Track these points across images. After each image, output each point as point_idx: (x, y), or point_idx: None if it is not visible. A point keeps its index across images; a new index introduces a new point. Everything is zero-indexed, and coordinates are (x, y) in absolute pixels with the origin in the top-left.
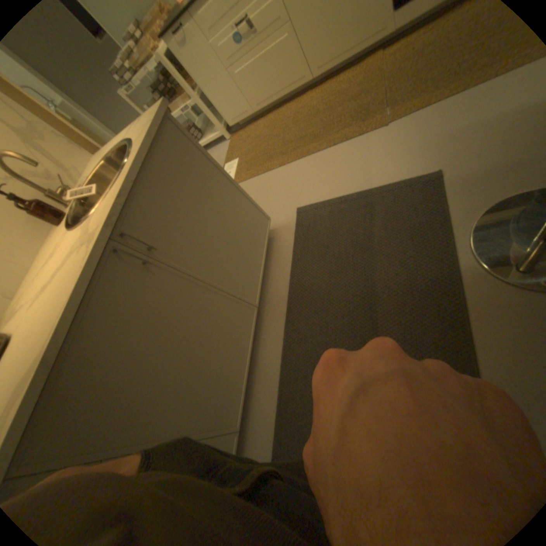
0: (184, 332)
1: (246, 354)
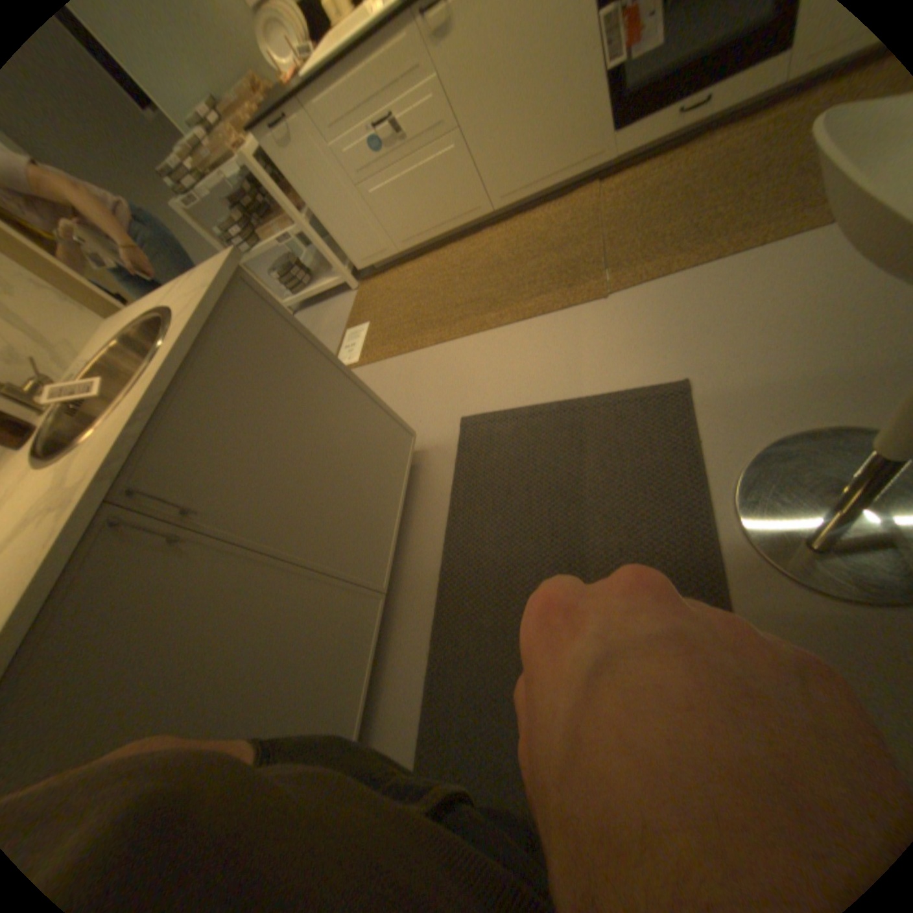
0: (241, 661)
1: (360, 685)
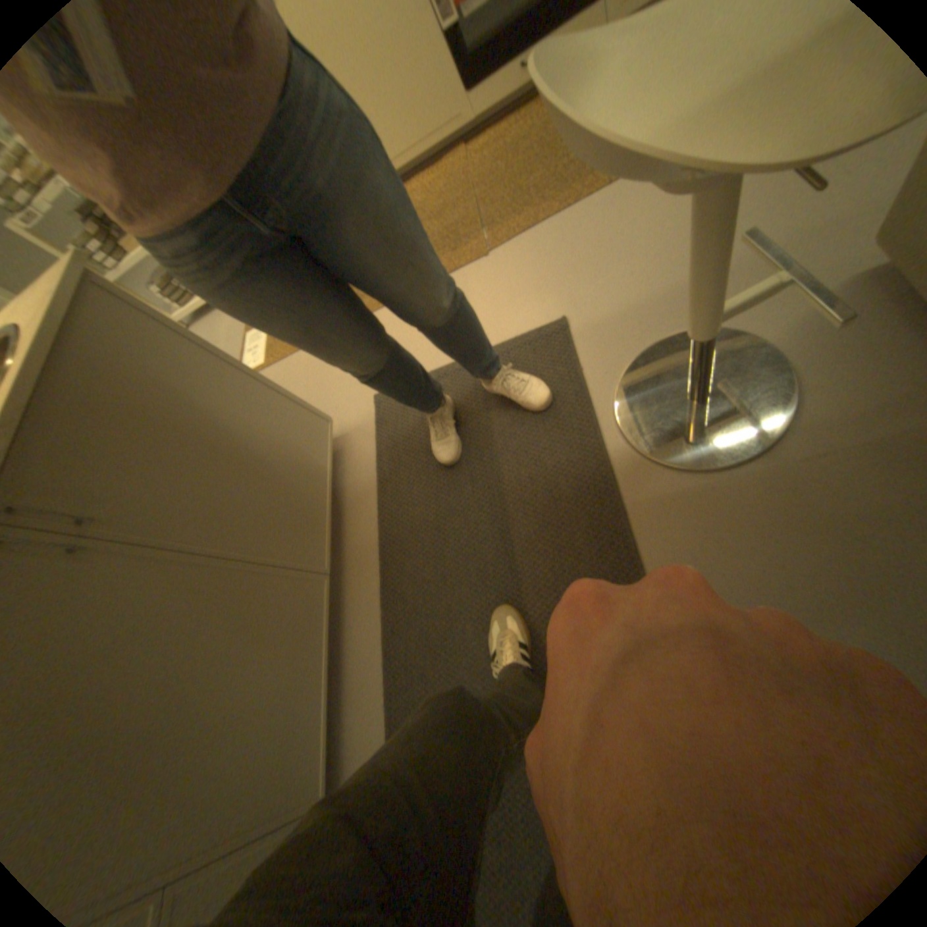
0: (181, 656)
1: (319, 661)
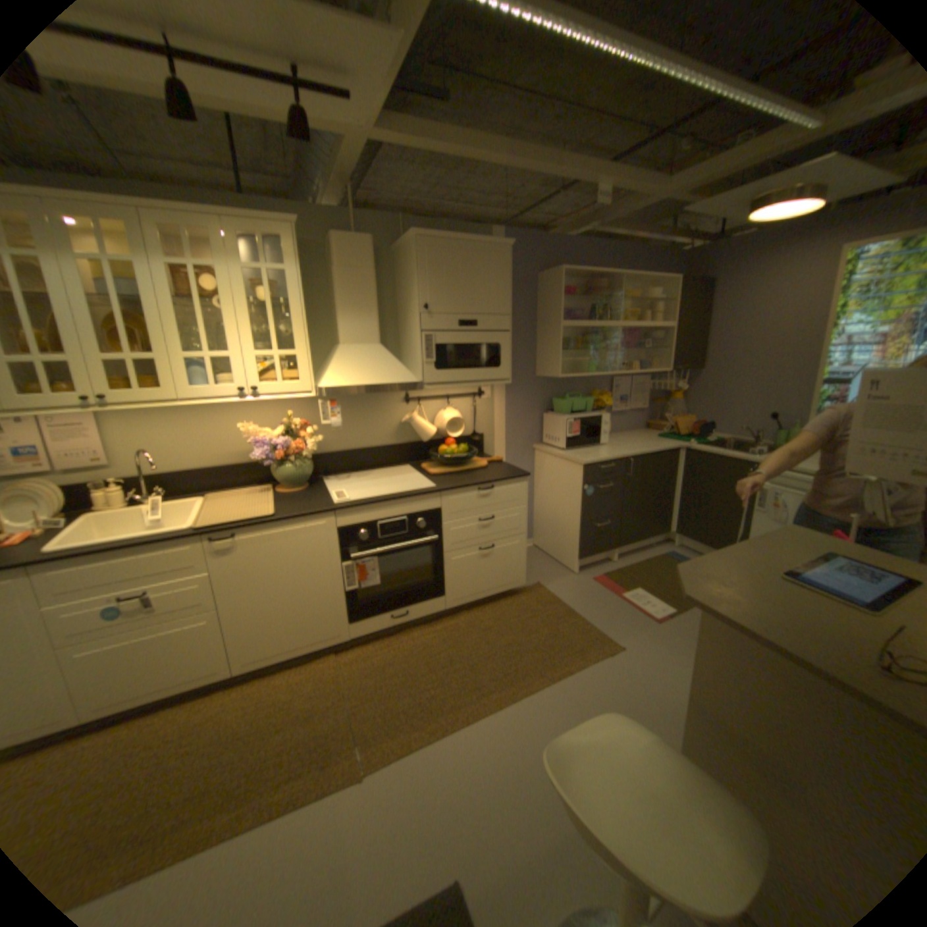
0: None
1: None
